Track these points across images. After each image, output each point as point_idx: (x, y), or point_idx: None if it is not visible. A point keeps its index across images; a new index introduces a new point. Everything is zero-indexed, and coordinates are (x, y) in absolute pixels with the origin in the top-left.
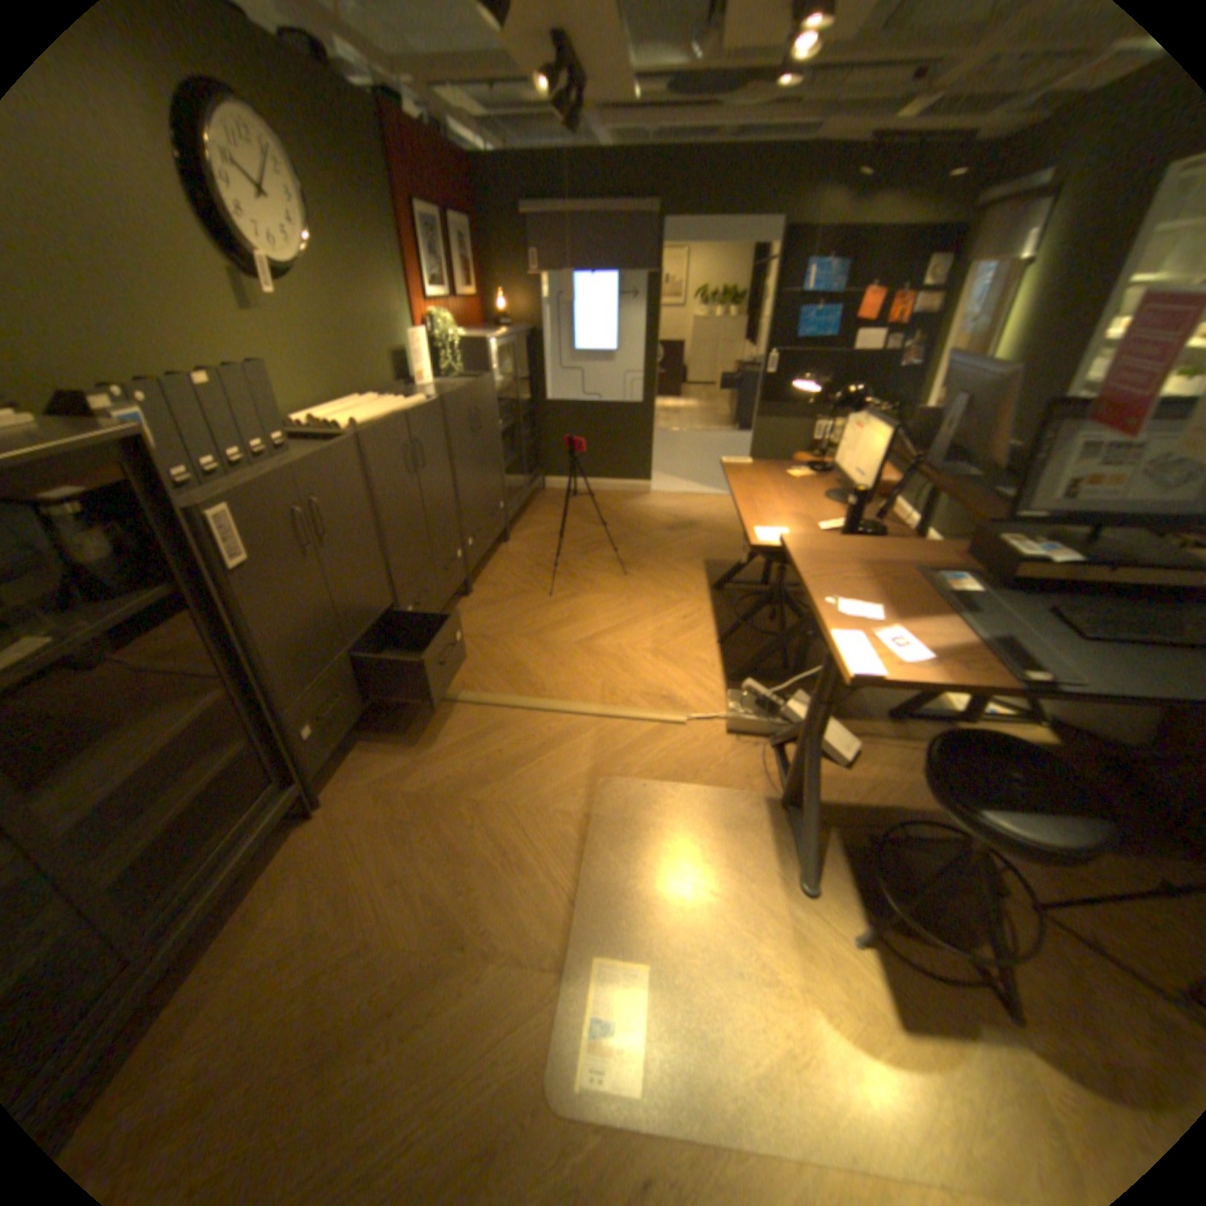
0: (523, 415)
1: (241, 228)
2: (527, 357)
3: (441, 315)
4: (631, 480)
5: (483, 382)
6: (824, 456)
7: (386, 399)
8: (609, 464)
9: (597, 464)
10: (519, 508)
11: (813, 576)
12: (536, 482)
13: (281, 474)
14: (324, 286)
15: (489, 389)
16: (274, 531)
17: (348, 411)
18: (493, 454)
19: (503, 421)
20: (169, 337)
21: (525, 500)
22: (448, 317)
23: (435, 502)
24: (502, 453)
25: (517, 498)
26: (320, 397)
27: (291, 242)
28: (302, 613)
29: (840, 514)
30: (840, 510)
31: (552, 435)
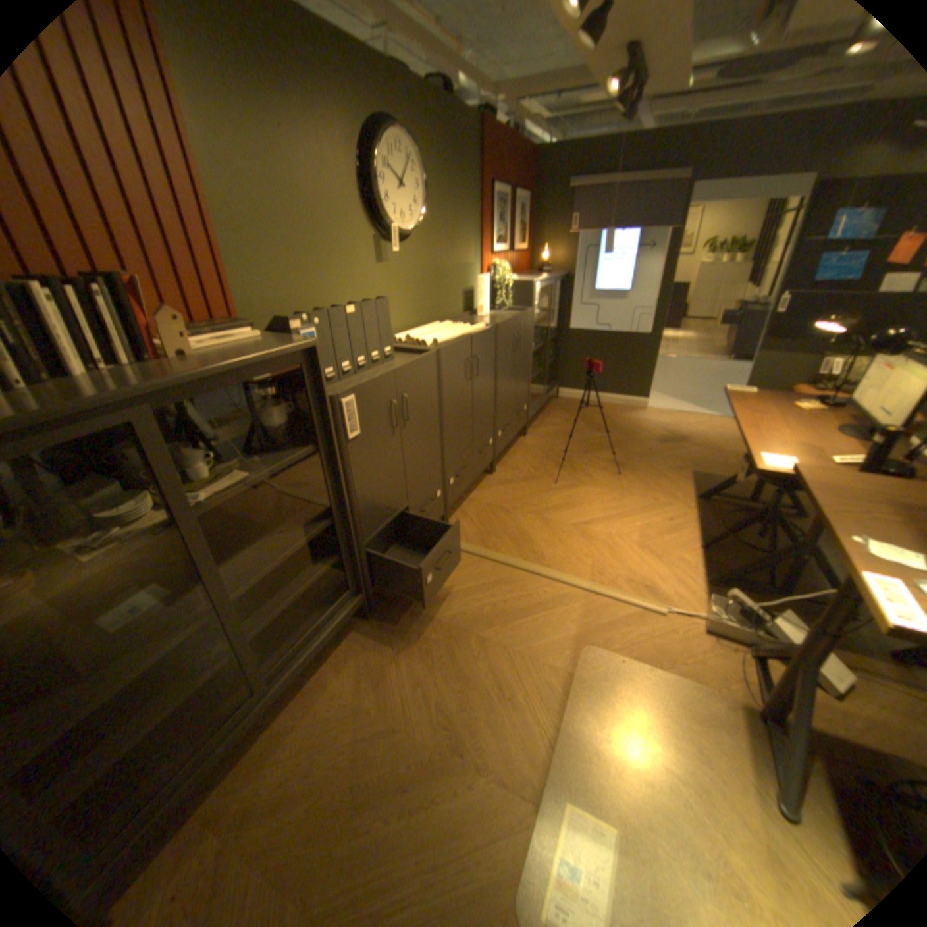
0: (549, 340)
1: (385, 209)
2: (558, 295)
3: (501, 265)
4: (631, 396)
5: (526, 315)
6: (838, 391)
7: (457, 325)
8: (613, 382)
9: (603, 381)
10: (537, 410)
11: (836, 511)
12: (552, 392)
13: (388, 377)
14: (428, 246)
15: (529, 319)
16: (377, 416)
17: (432, 333)
18: (524, 369)
19: (535, 344)
20: (334, 282)
21: (542, 405)
22: (506, 266)
23: (480, 403)
24: (531, 368)
25: (536, 403)
26: (414, 323)
27: (413, 217)
28: (385, 475)
29: (856, 449)
30: (856, 445)
31: (569, 356)
